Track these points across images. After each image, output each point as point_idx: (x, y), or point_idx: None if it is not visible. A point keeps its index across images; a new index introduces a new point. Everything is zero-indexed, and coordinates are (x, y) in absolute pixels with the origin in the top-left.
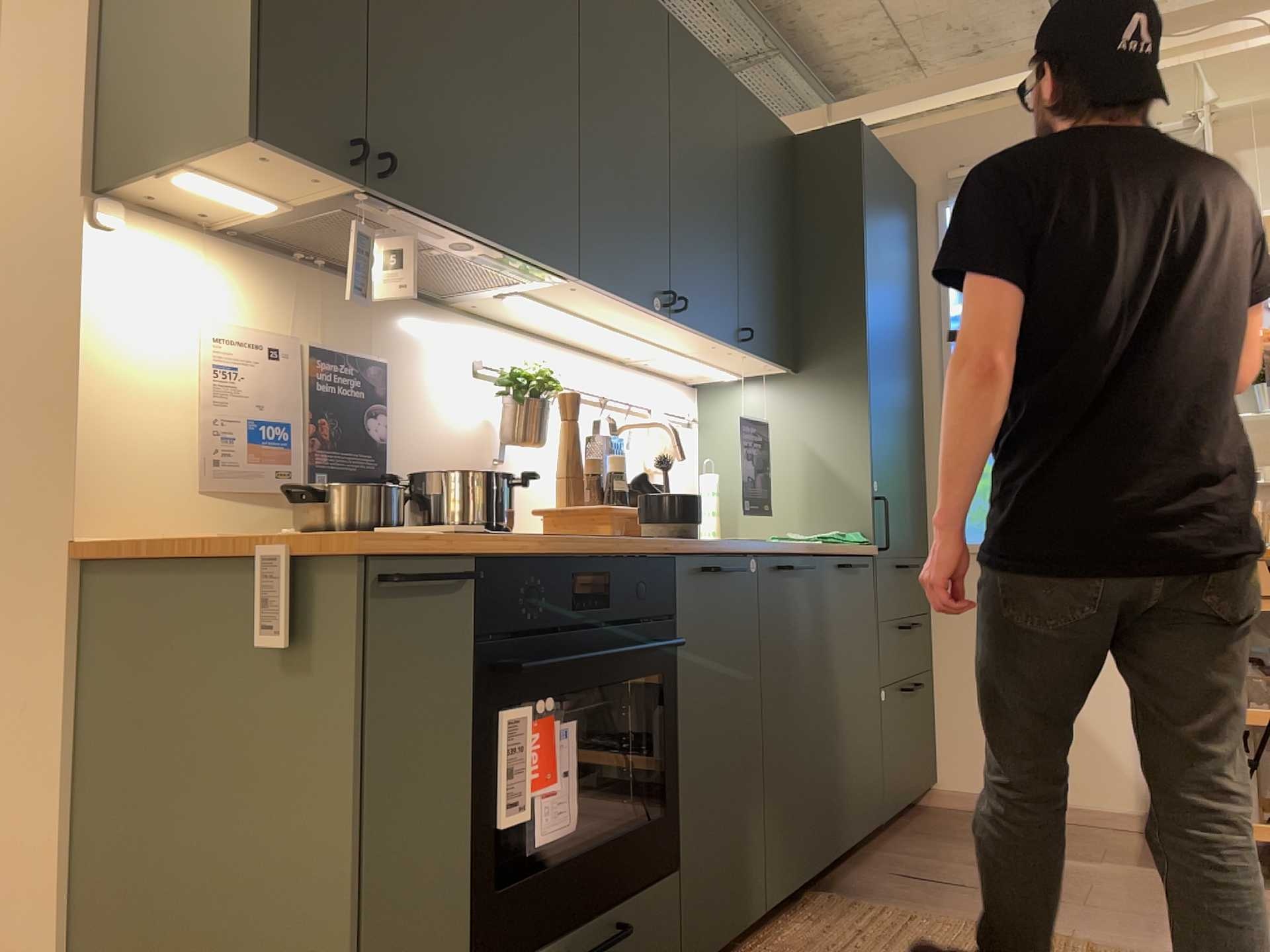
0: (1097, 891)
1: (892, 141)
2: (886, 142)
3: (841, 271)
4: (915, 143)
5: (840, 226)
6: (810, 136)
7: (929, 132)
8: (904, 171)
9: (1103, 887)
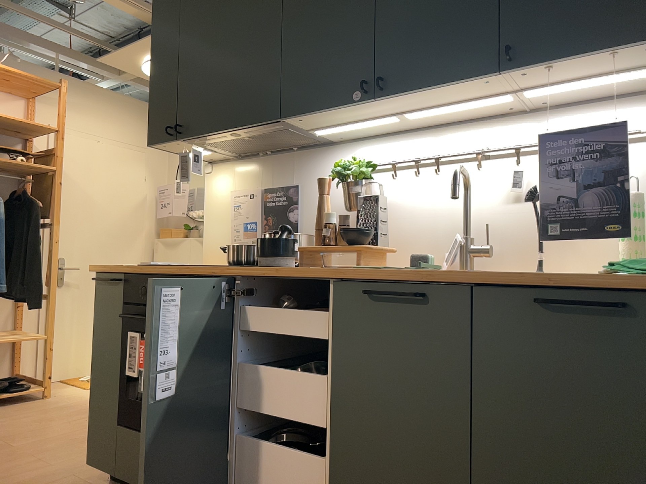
0: None
1: None
2: None
3: None
4: None
5: None
6: None
7: None
8: None
9: None
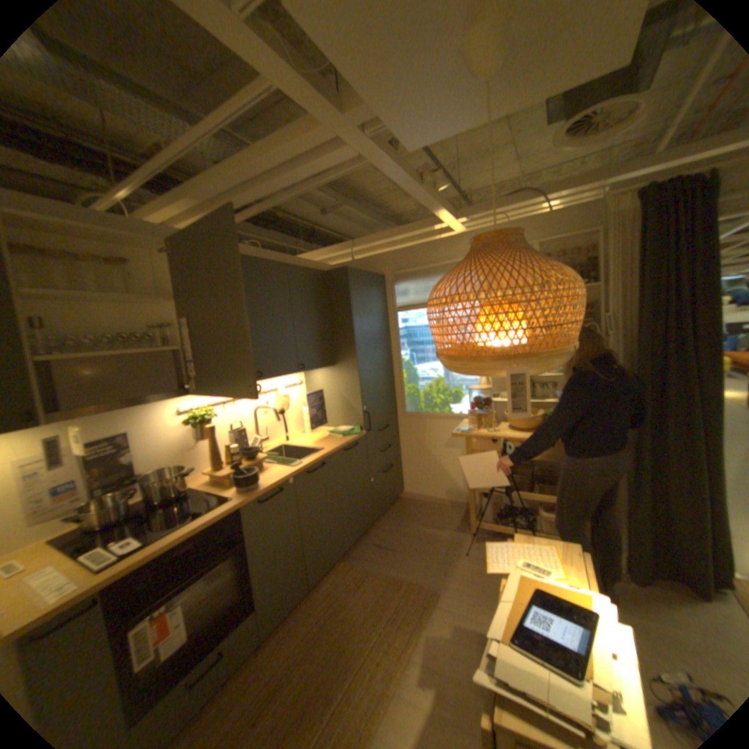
0: (436, 551)
1: (375, 256)
2: (372, 257)
3: (345, 328)
4: (383, 258)
5: (343, 310)
6: (329, 271)
7: (387, 253)
8: (379, 269)
9: (439, 547)
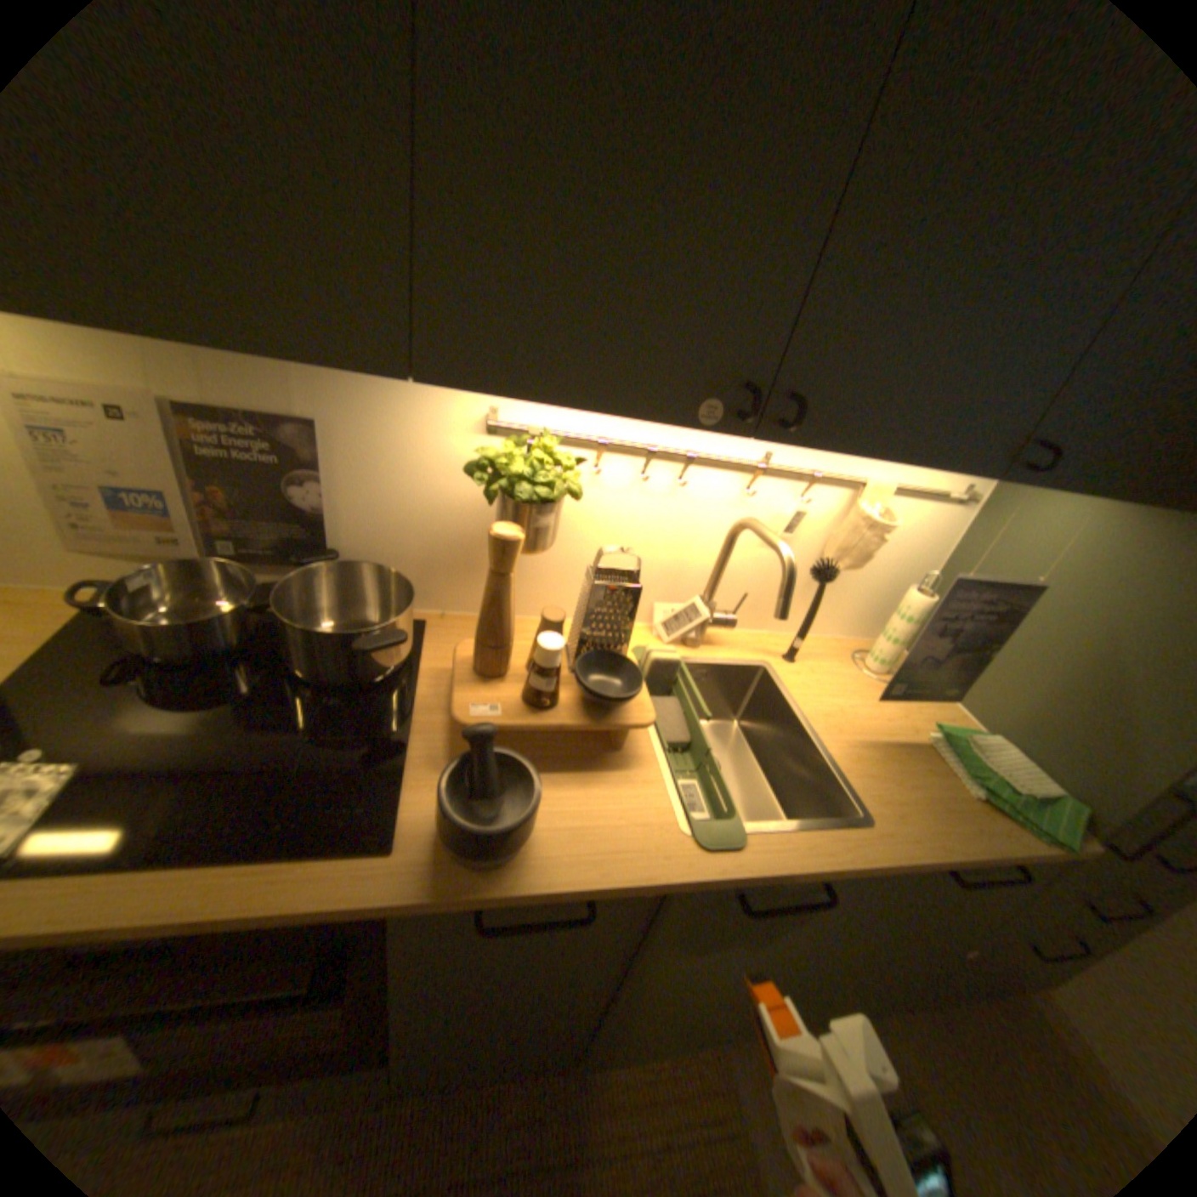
0: None
1: None
2: None
3: None
4: None
5: None
6: None
7: None
8: None
9: None
